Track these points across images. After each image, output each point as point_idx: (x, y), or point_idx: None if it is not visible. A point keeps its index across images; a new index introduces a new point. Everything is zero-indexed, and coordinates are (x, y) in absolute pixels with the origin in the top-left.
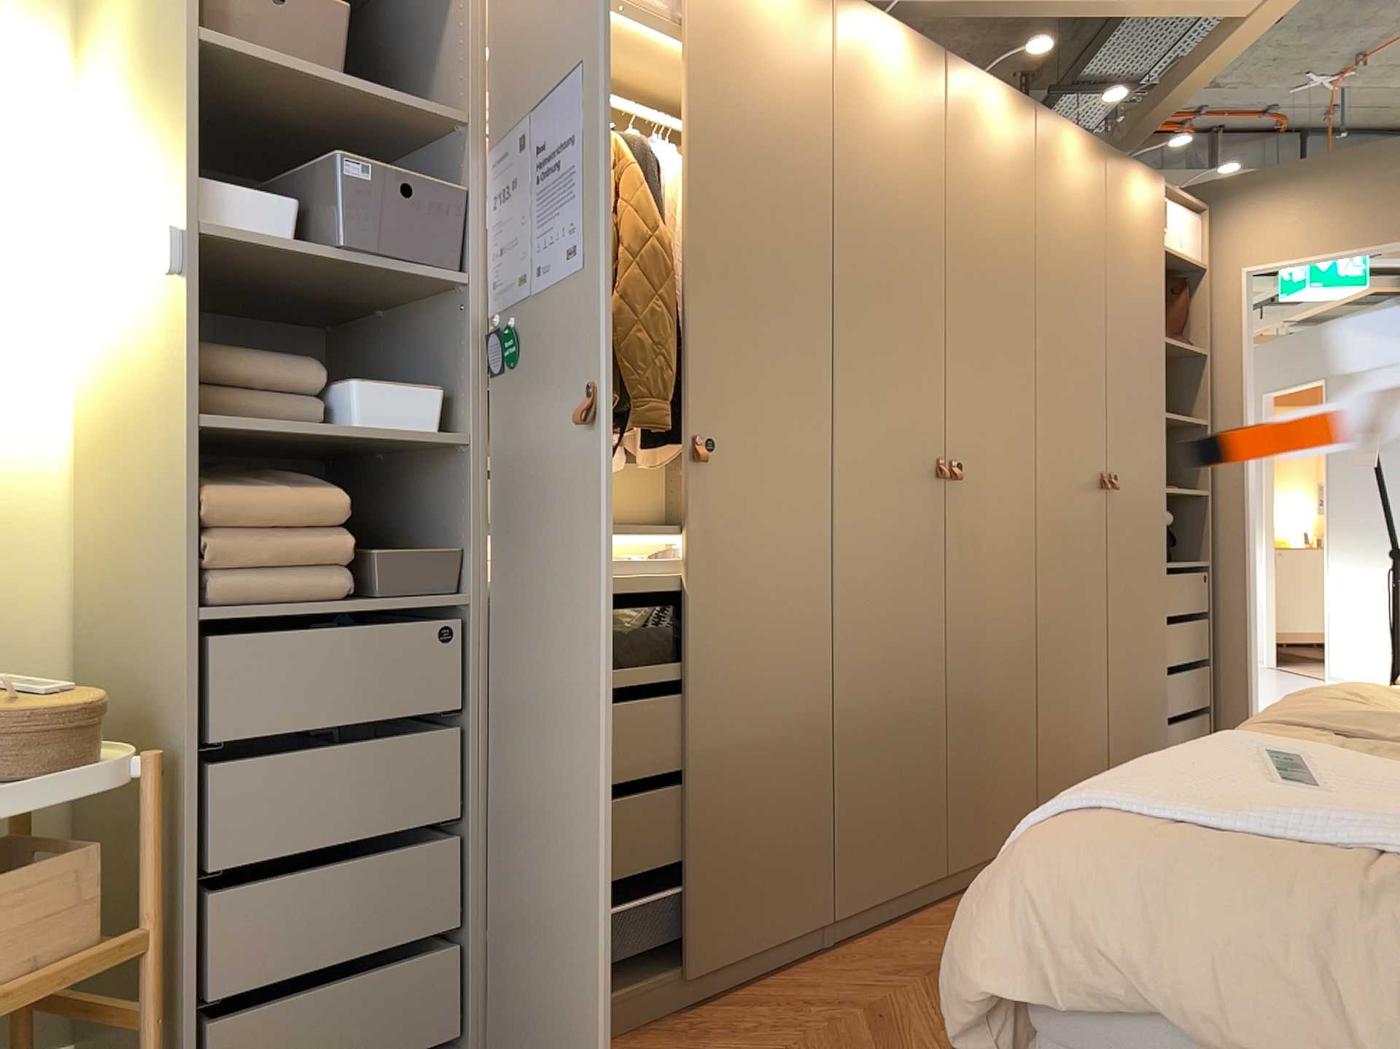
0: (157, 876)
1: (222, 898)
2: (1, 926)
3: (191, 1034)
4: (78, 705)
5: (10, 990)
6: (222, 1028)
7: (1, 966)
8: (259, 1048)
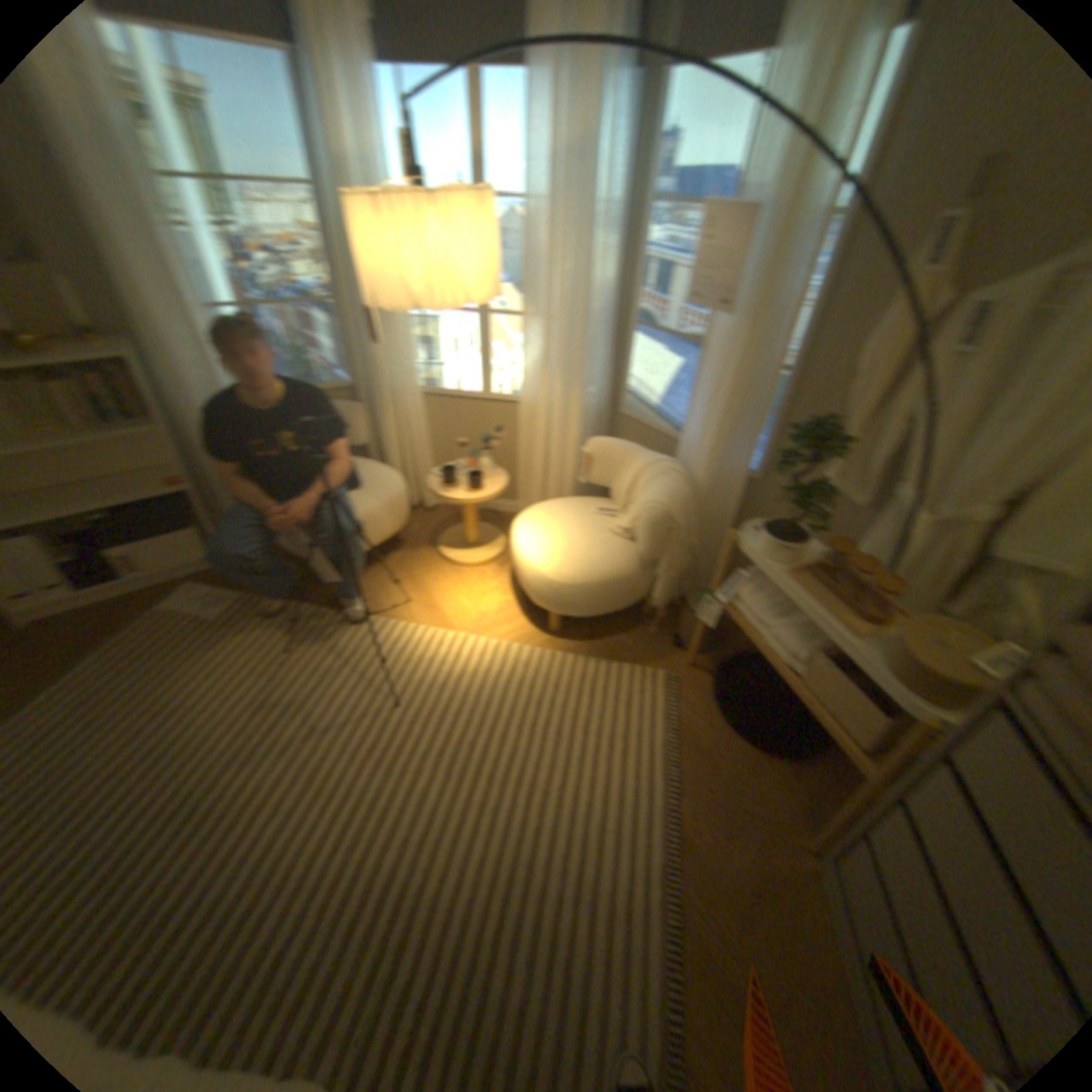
0: (893, 768)
1: (906, 824)
2: (836, 694)
3: (864, 838)
4: (944, 673)
5: (823, 713)
6: (868, 858)
7: (829, 704)
8: (865, 887)
